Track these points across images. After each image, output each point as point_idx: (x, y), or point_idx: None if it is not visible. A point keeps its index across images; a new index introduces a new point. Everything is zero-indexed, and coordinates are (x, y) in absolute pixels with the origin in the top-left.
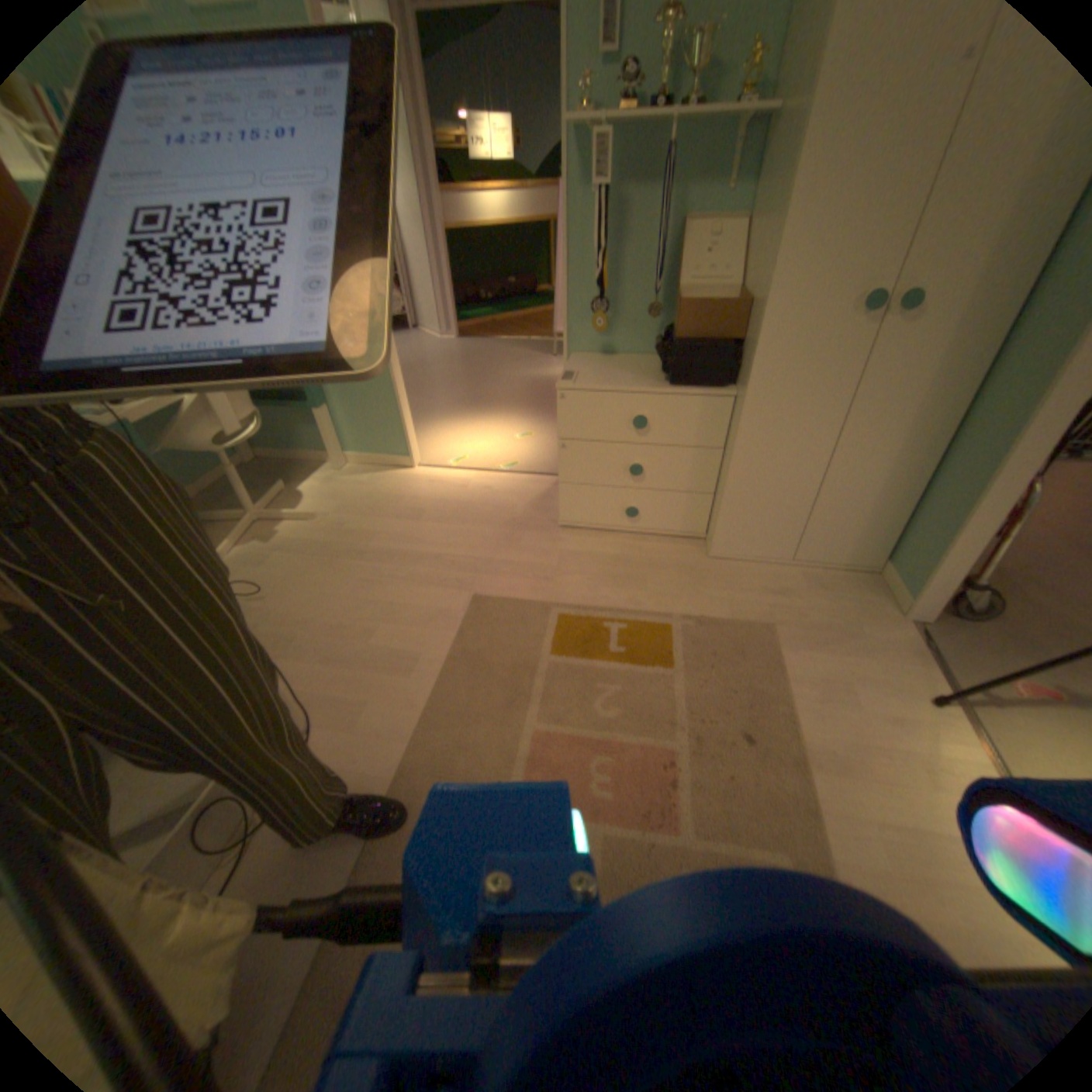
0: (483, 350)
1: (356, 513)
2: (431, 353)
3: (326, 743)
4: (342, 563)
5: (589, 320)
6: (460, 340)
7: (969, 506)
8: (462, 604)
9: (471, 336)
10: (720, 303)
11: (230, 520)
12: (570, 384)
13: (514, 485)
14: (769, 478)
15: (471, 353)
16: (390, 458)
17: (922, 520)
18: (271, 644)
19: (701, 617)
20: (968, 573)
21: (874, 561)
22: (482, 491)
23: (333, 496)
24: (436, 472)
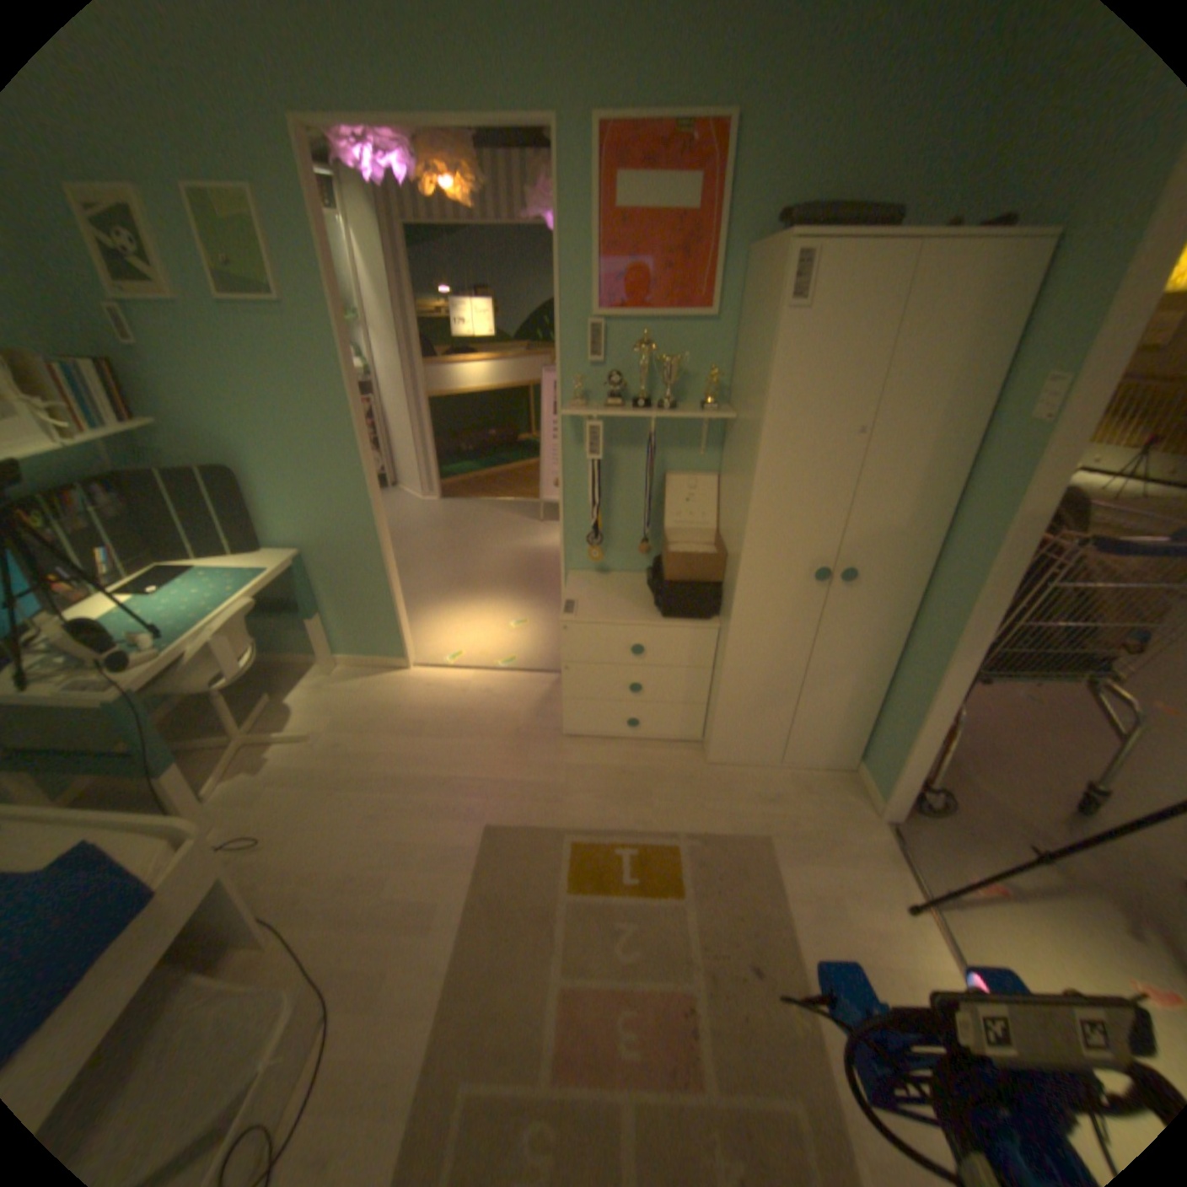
0: (469, 514)
1: (353, 730)
2: (414, 518)
3: (349, 1031)
4: (344, 796)
5: (585, 545)
6: (443, 501)
7: (916, 729)
8: (476, 839)
9: (455, 497)
10: (700, 556)
11: (212, 748)
12: (573, 617)
13: (515, 685)
14: (754, 697)
15: (456, 519)
16: (385, 660)
17: (883, 729)
18: (275, 909)
19: (706, 834)
20: (923, 782)
21: (850, 761)
22: (483, 695)
23: (326, 709)
24: (433, 673)
